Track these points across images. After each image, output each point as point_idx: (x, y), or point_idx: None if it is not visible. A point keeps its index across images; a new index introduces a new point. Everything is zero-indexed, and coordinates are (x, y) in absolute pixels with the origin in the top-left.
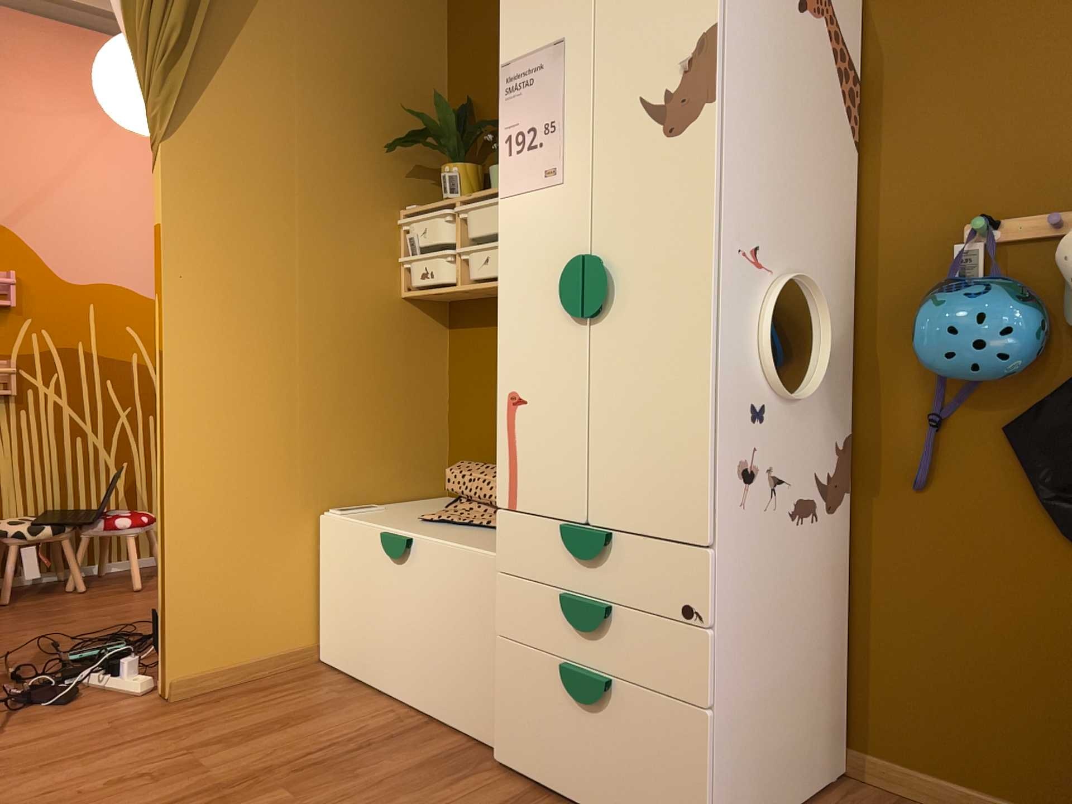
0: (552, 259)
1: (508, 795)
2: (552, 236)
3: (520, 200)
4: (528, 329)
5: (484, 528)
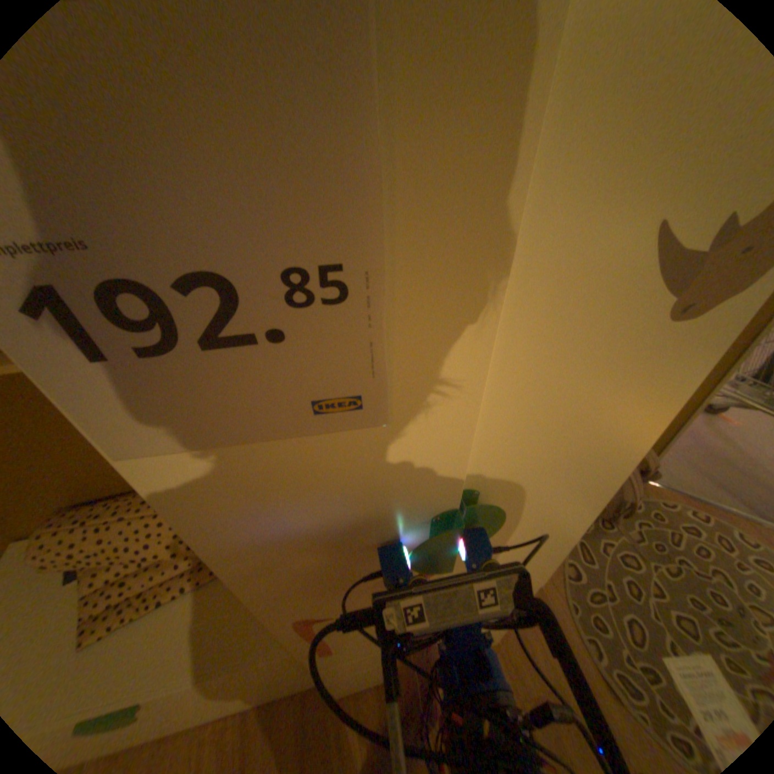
0: (365, 511)
1: (375, 713)
2: (361, 487)
3: (229, 450)
4: (322, 575)
5: (185, 597)
